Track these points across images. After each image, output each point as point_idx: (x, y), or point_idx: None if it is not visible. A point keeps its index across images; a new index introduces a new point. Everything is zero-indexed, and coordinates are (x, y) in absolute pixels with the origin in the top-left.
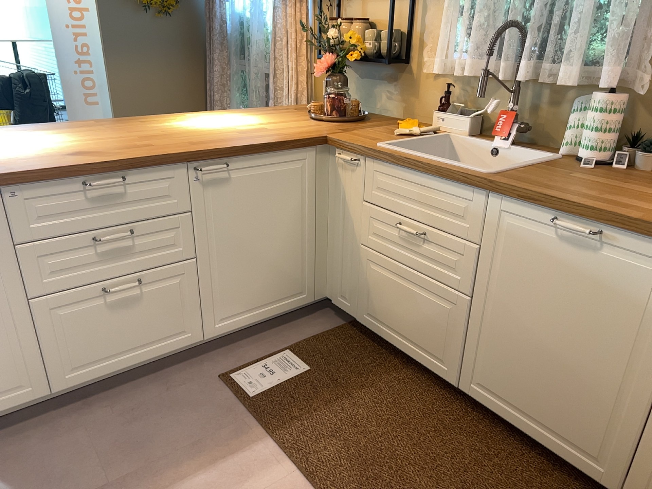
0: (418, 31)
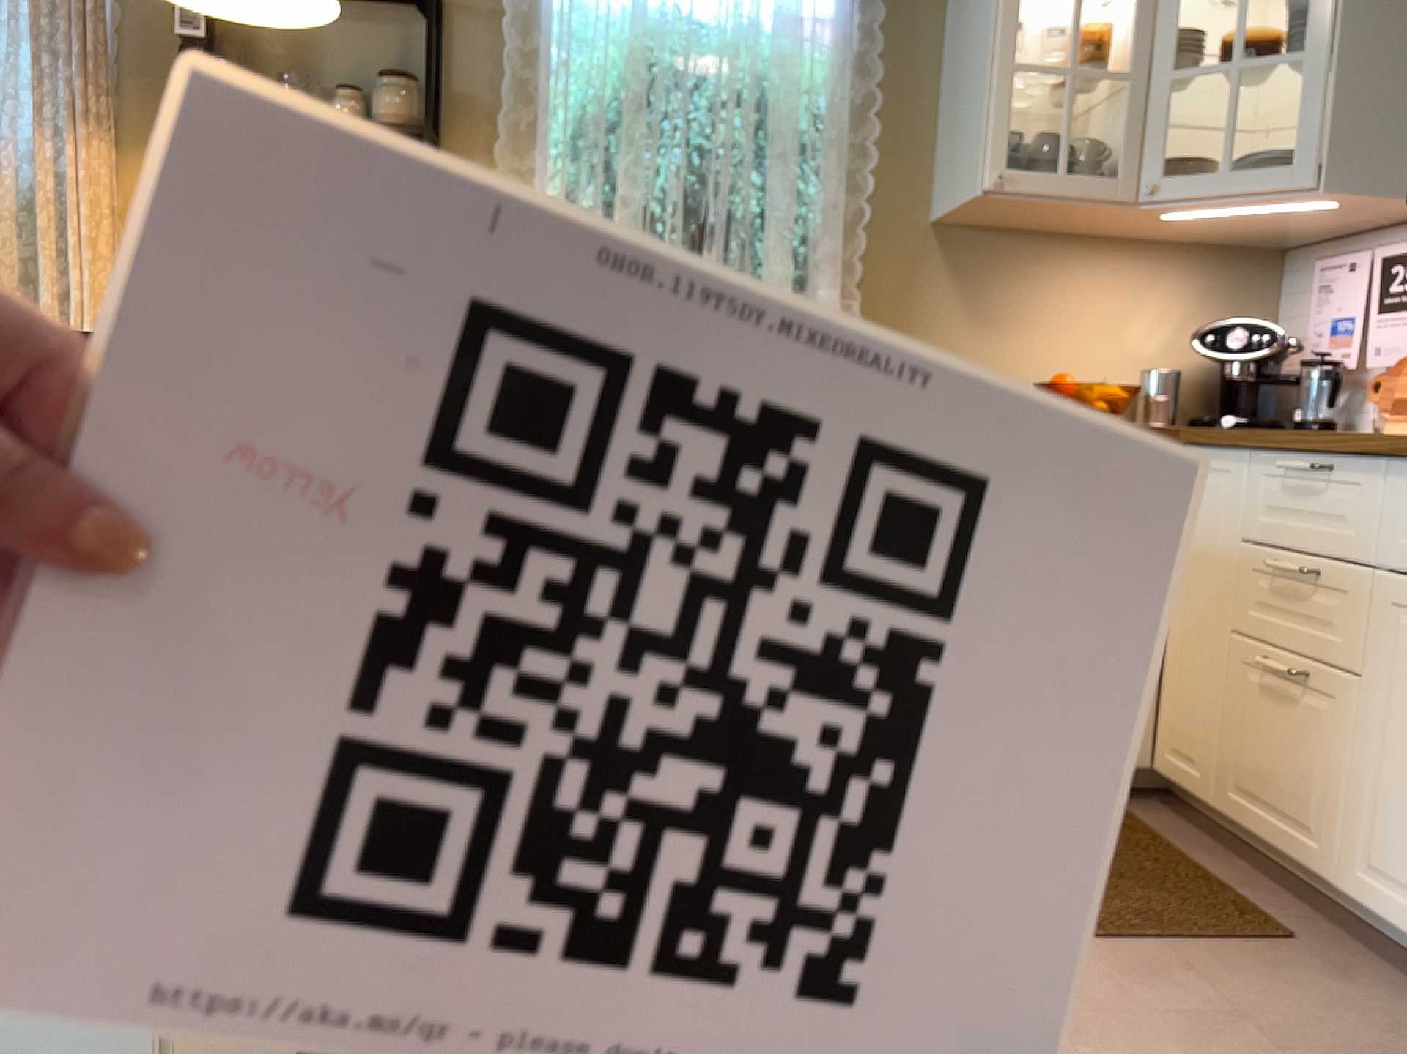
0: None
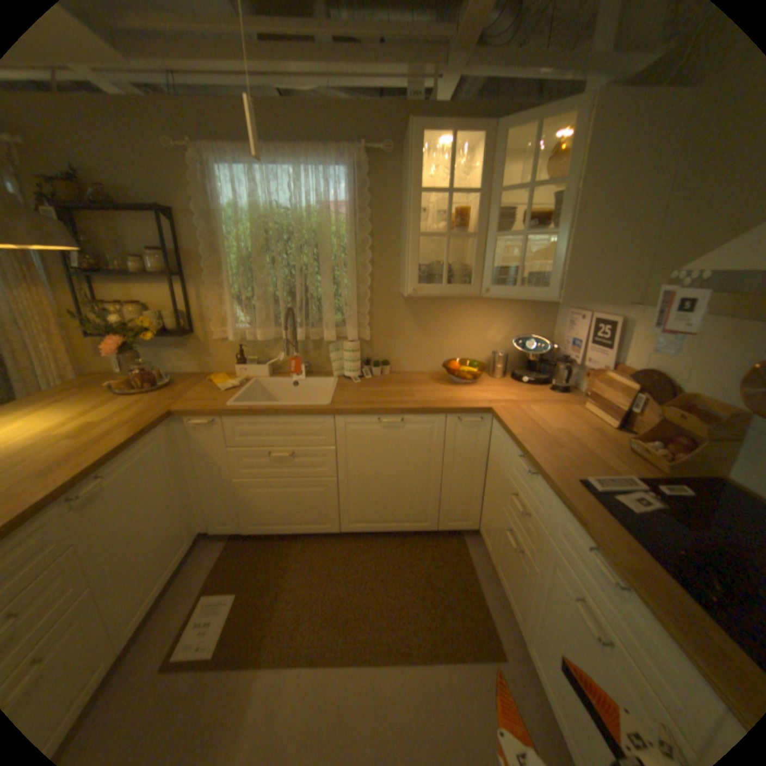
0: (197, 308)
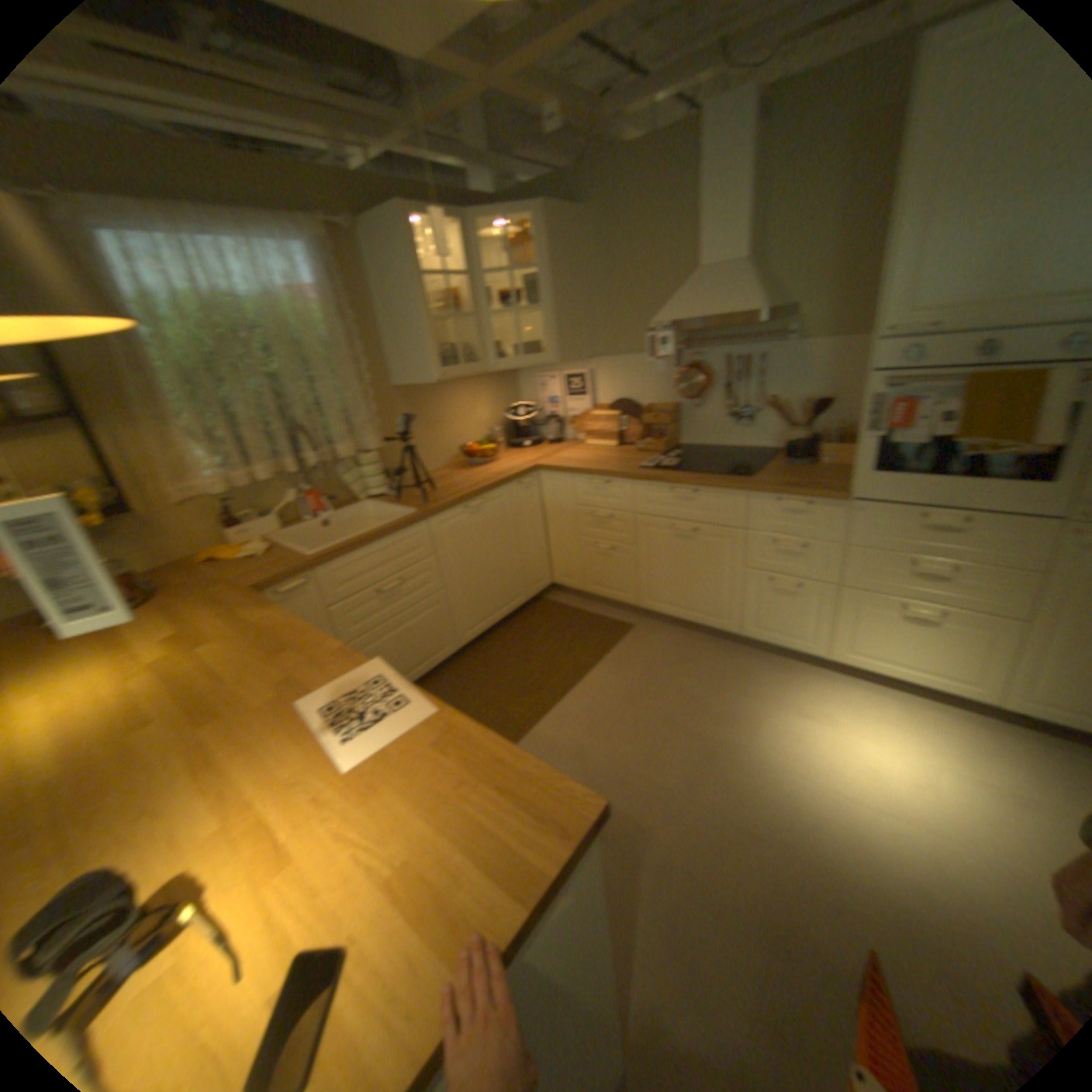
0: (112, 470)
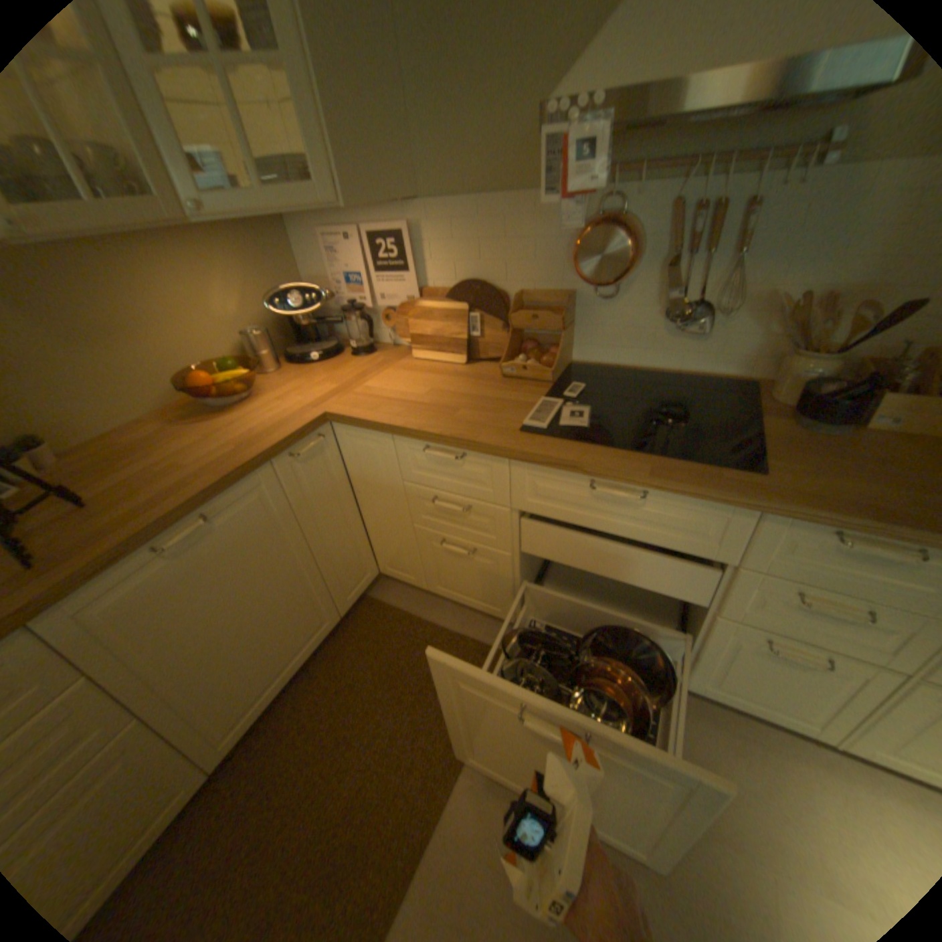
0: None
